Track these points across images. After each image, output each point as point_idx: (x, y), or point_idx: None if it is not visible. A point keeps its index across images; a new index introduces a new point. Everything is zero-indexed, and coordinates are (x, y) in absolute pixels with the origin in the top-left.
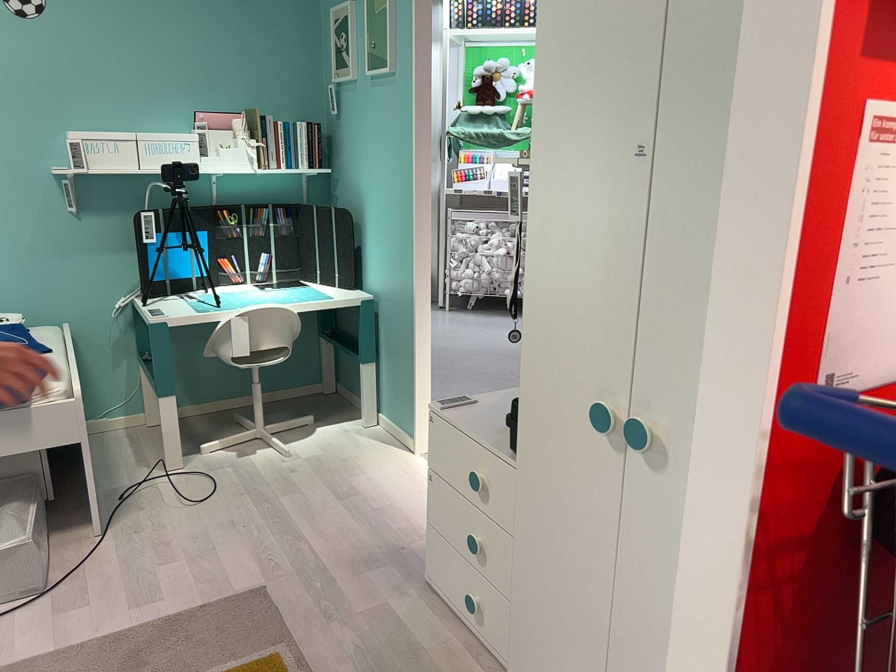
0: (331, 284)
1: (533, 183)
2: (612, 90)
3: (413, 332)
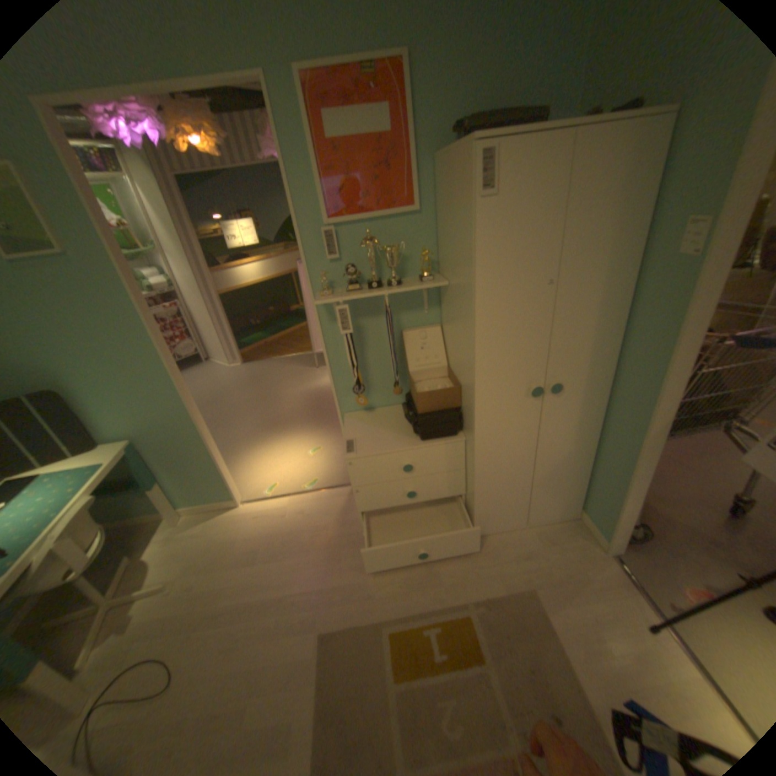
0: (62, 458)
1: (478, 311)
2: (534, 260)
3: (200, 441)
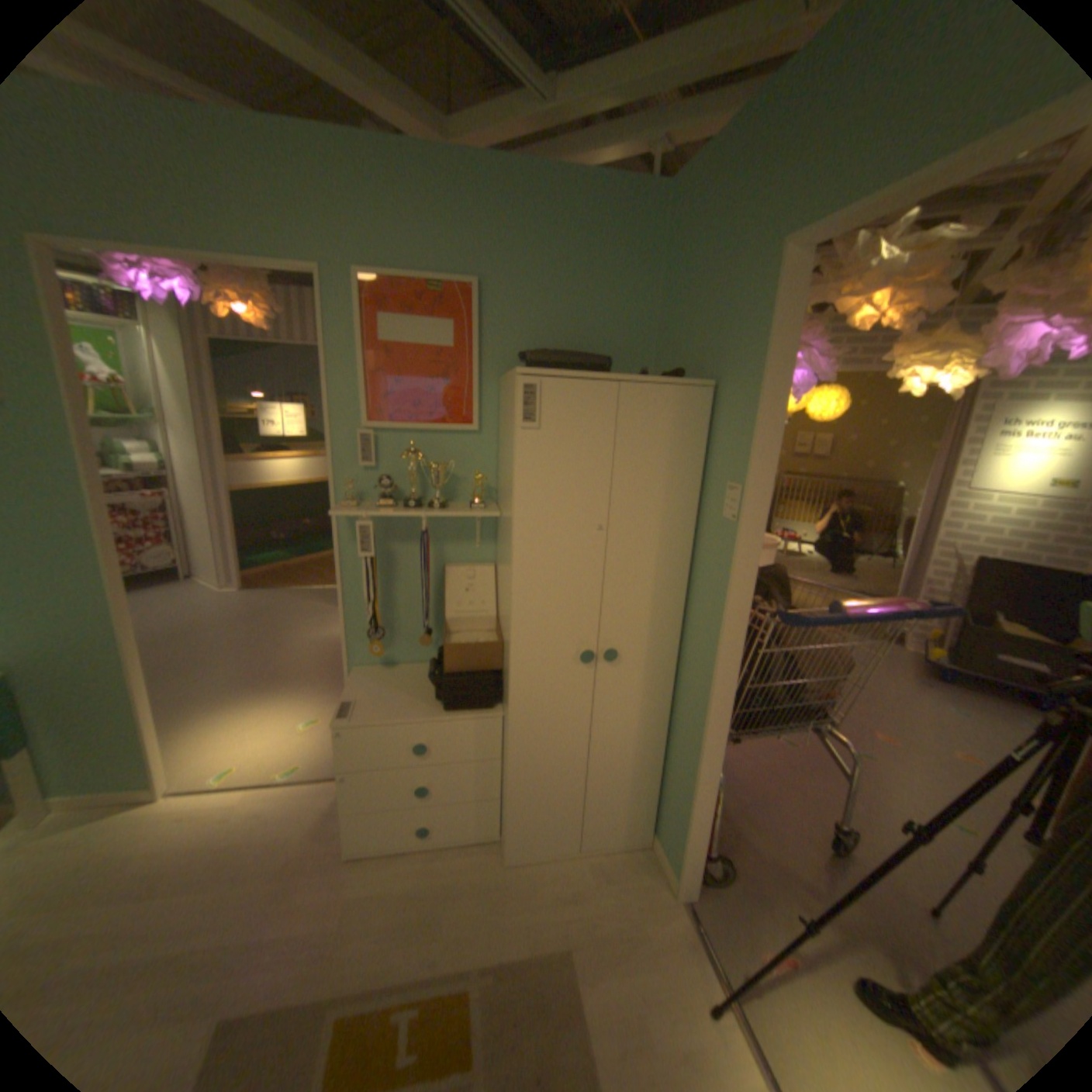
0: None
1: (517, 549)
2: (580, 502)
3: (125, 685)
